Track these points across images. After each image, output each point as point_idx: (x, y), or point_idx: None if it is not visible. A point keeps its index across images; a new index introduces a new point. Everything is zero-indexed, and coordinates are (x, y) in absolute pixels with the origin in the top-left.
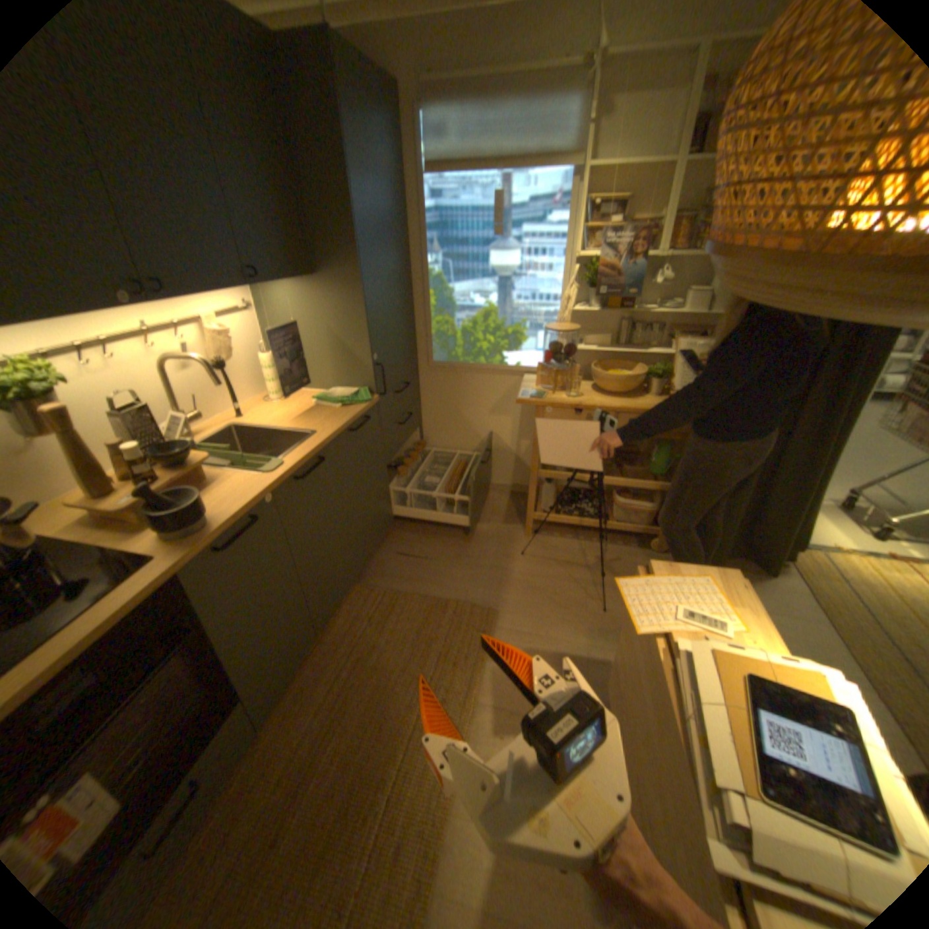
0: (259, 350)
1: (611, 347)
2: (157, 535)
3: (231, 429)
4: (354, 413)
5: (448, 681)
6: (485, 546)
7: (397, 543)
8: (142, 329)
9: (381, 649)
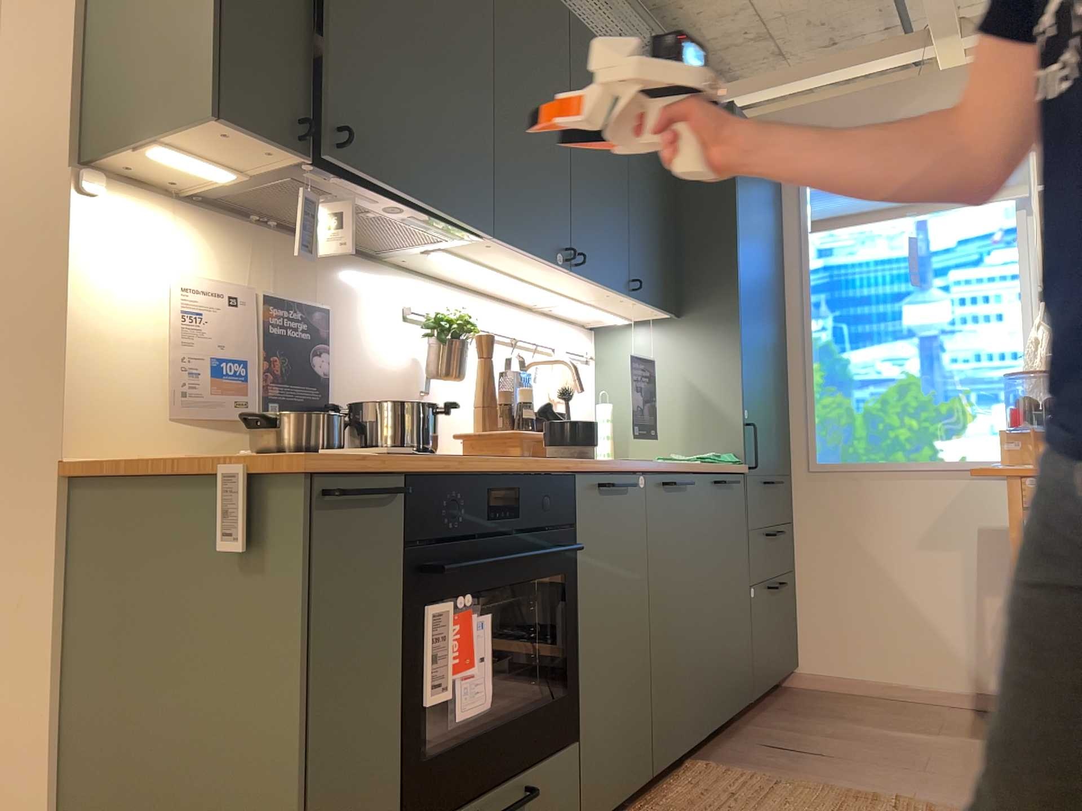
0: (597, 404)
1: None
2: (558, 448)
3: None
4: (721, 467)
5: None
6: (940, 755)
7: (764, 736)
8: (507, 344)
9: None
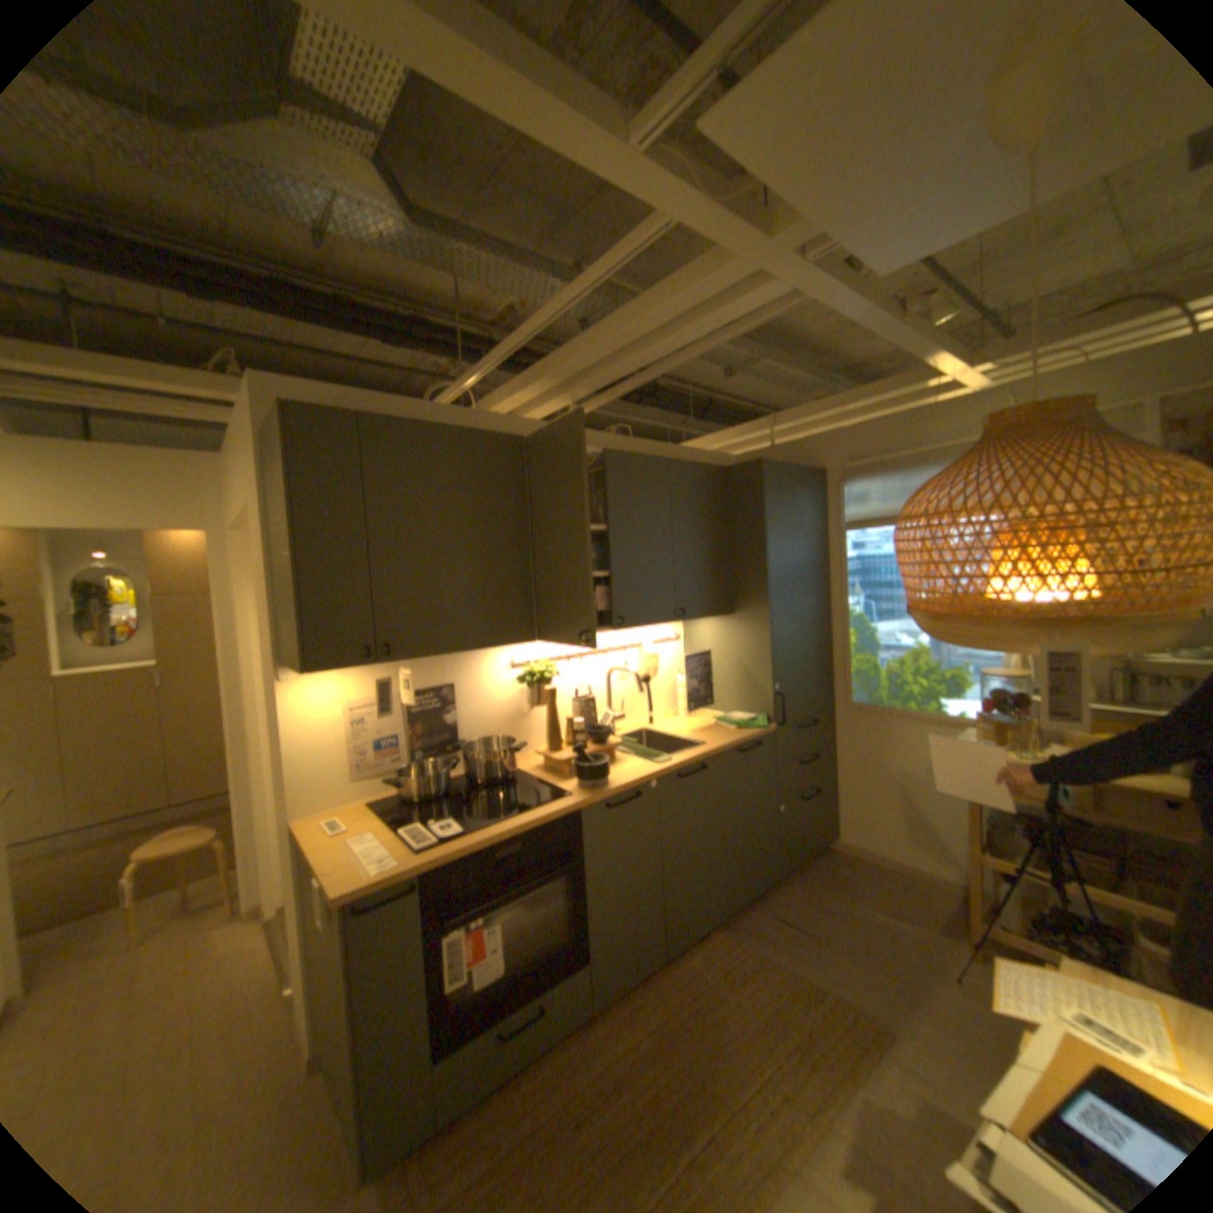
0: (678, 672)
1: (1107, 704)
2: (577, 782)
3: (642, 733)
4: (746, 736)
5: (801, 1083)
6: (902, 953)
7: (783, 909)
8: (603, 650)
9: (730, 1010)
